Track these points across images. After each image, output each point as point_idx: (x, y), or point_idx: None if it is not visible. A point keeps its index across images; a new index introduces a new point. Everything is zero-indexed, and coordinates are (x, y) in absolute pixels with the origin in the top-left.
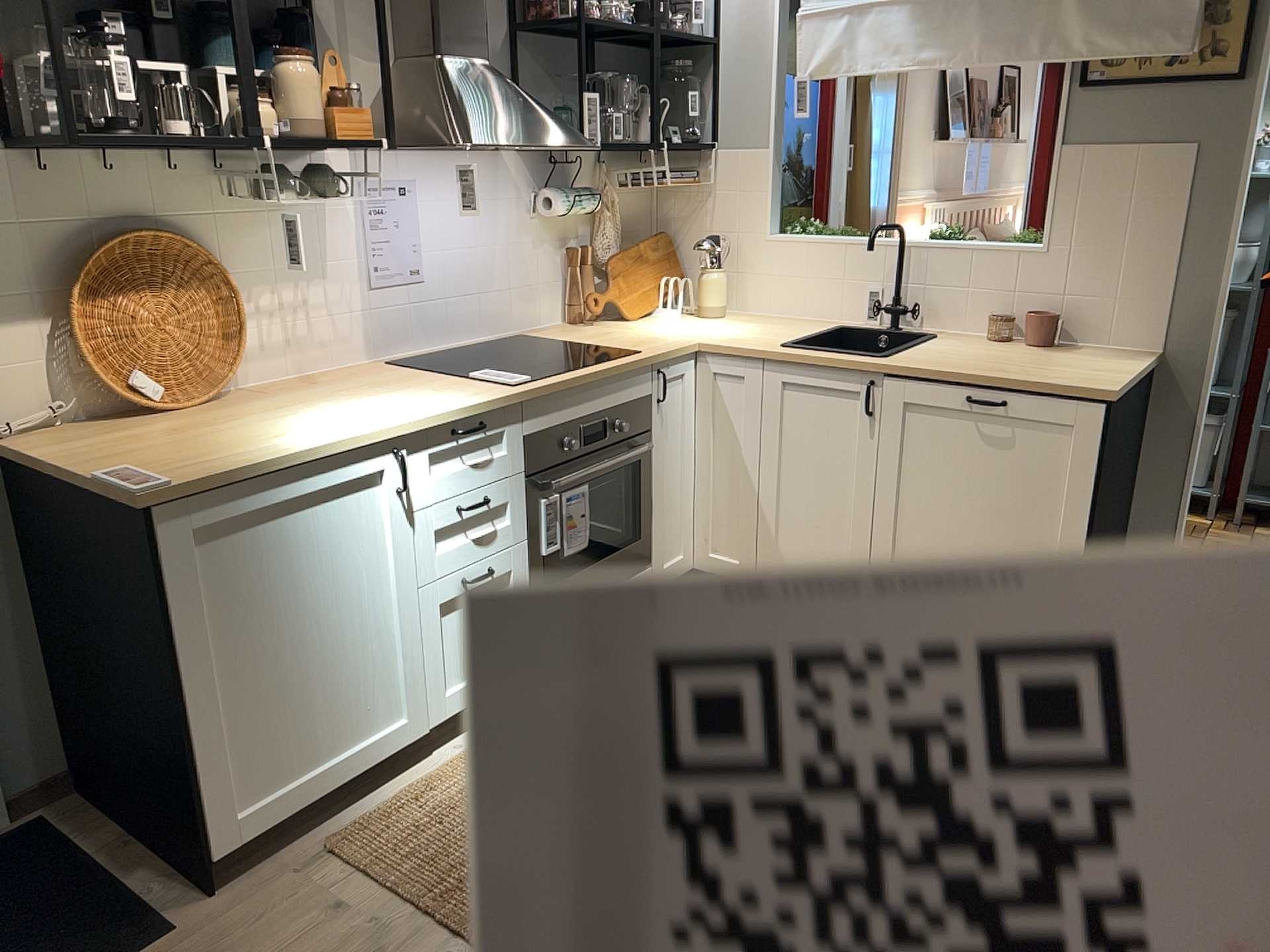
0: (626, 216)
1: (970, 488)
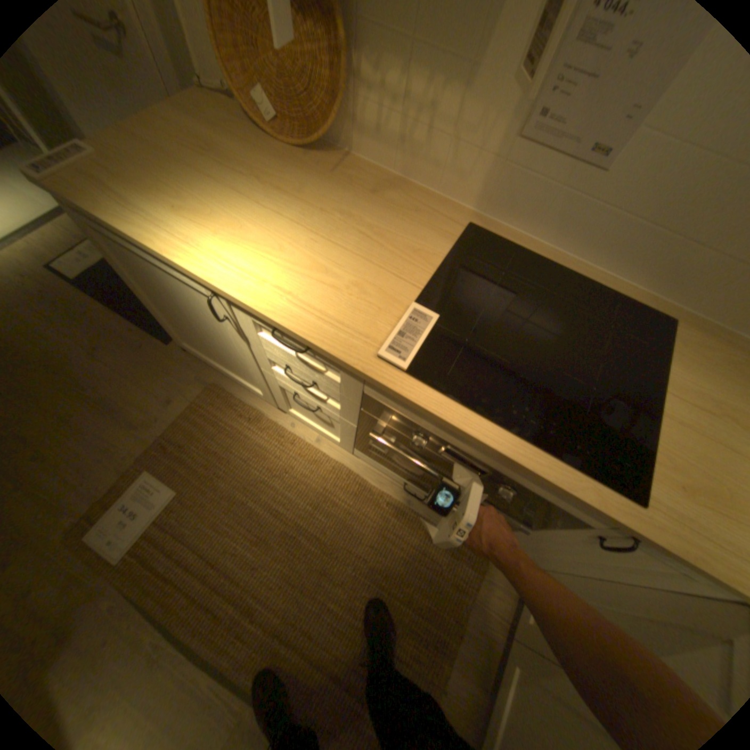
0: None
1: None
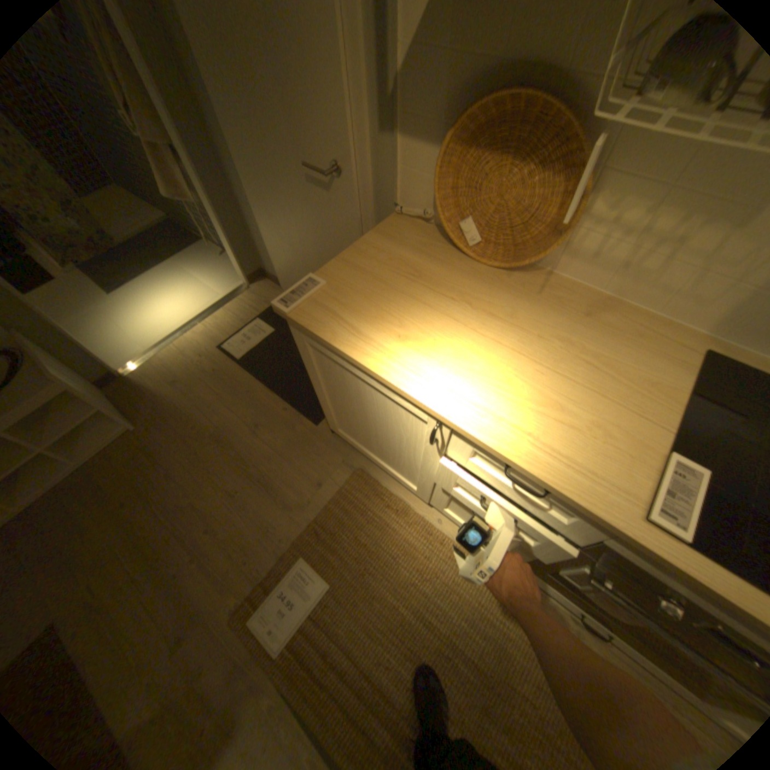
0: None
1: None
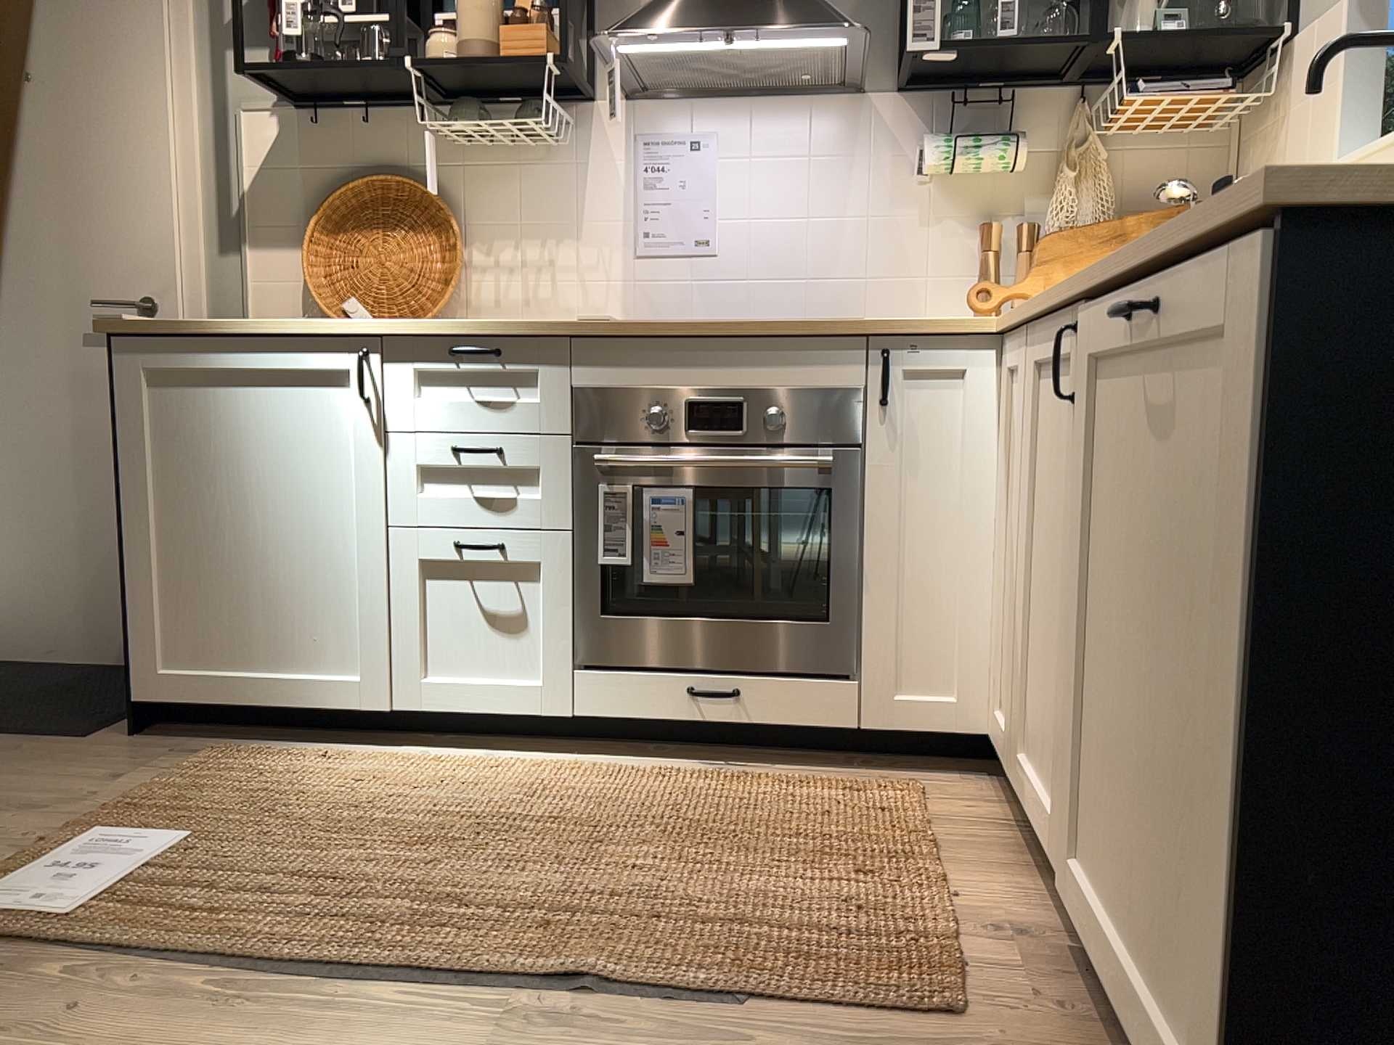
0: (1146, 187)
1: (1153, 567)
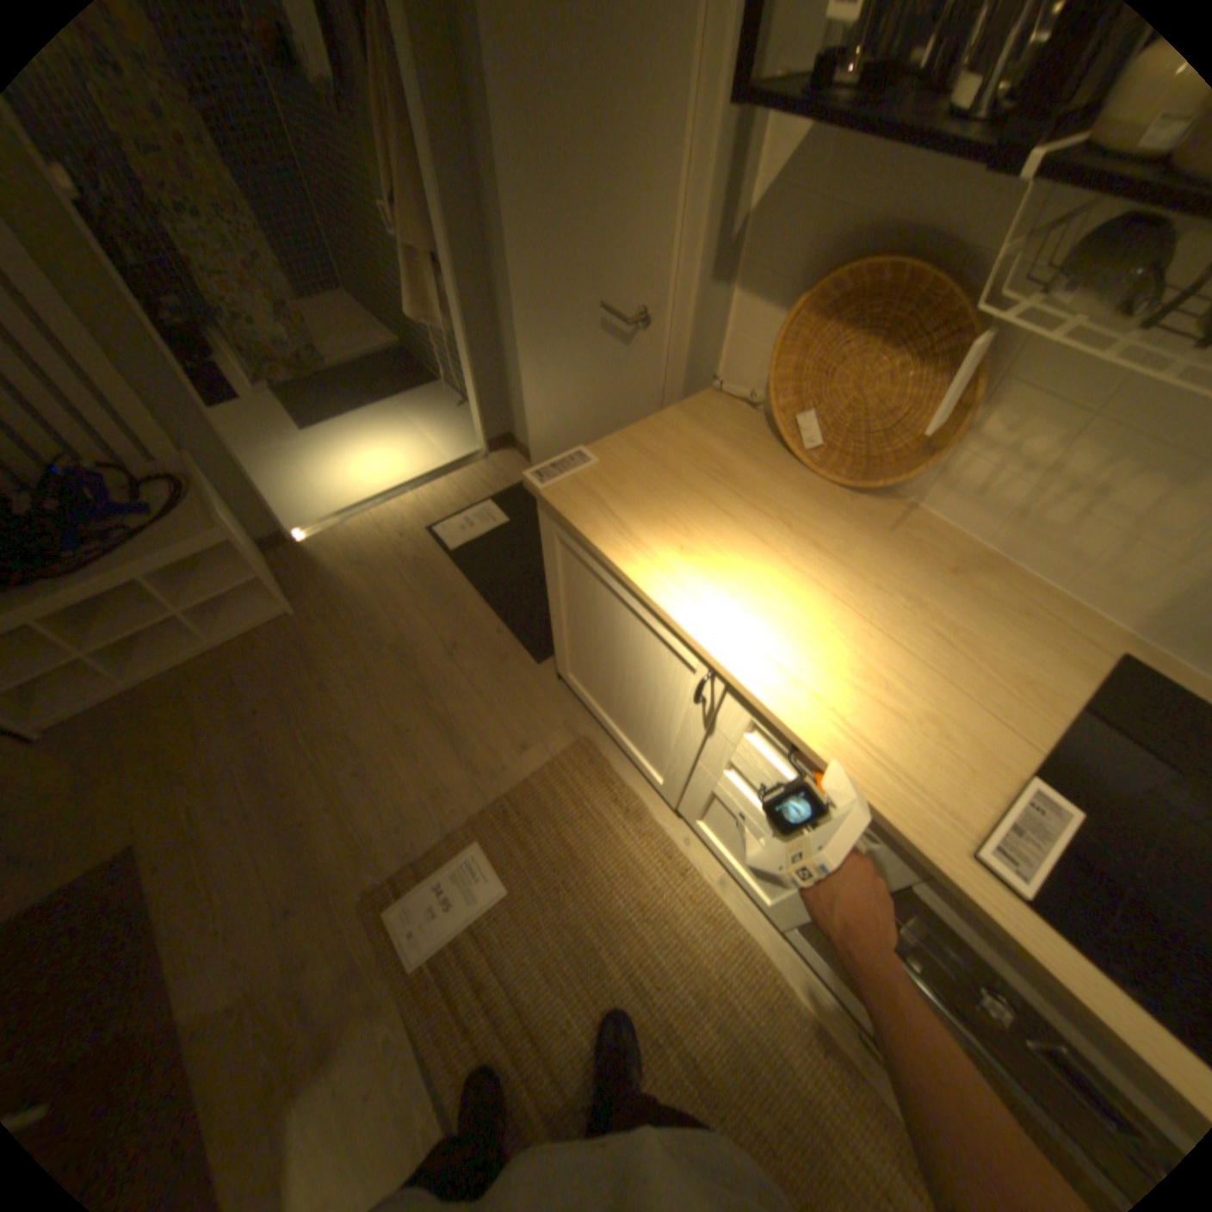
0: None
1: None
